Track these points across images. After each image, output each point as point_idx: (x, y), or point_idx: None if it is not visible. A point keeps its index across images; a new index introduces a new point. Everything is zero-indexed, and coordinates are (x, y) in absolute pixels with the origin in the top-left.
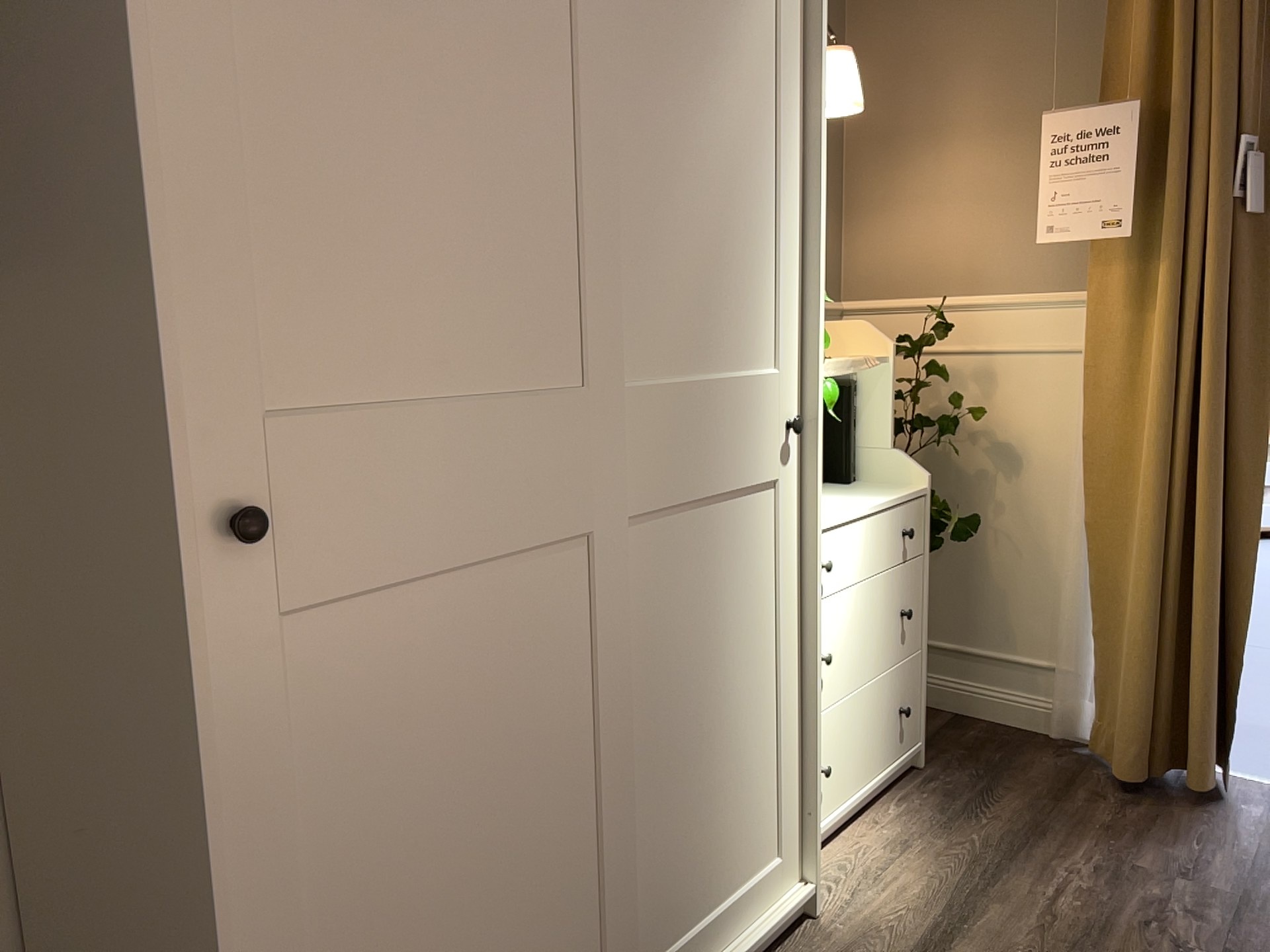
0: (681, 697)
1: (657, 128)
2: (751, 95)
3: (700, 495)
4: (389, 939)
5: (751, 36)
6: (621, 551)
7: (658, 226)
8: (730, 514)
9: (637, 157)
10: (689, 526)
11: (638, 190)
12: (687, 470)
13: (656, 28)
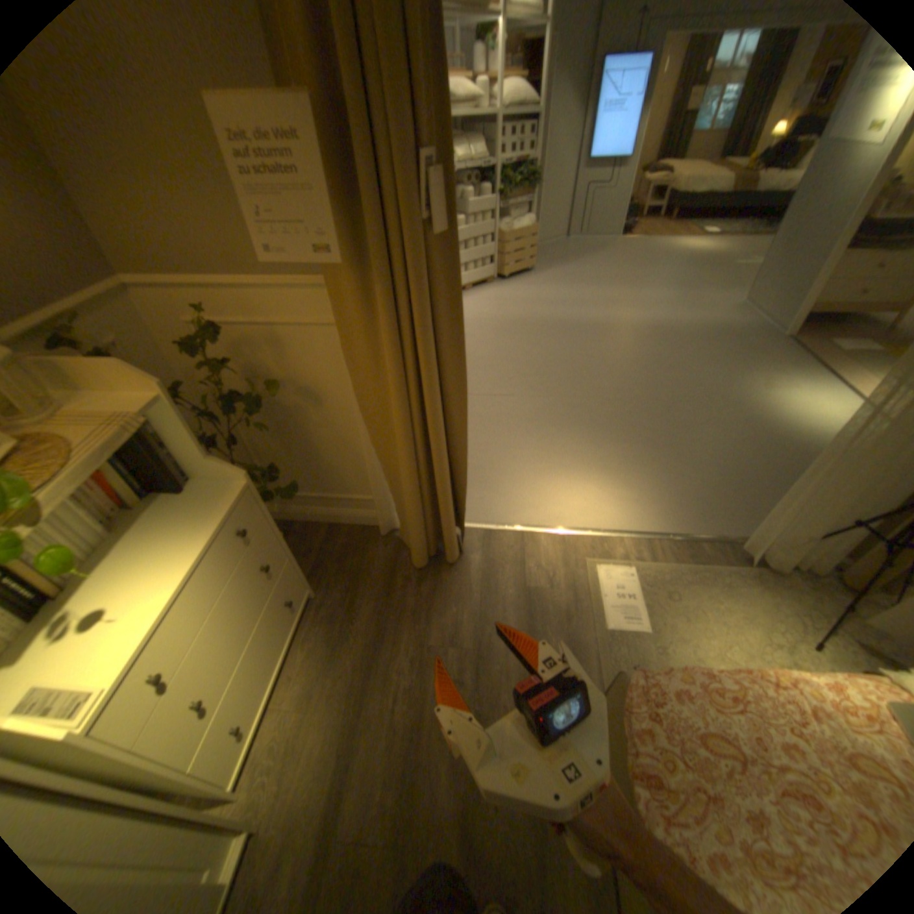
0: None
1: None
2: None
3: None
4: None
5: None
6: None
7: None
8: None
9: None
10: None
11: None
12: None
13: None
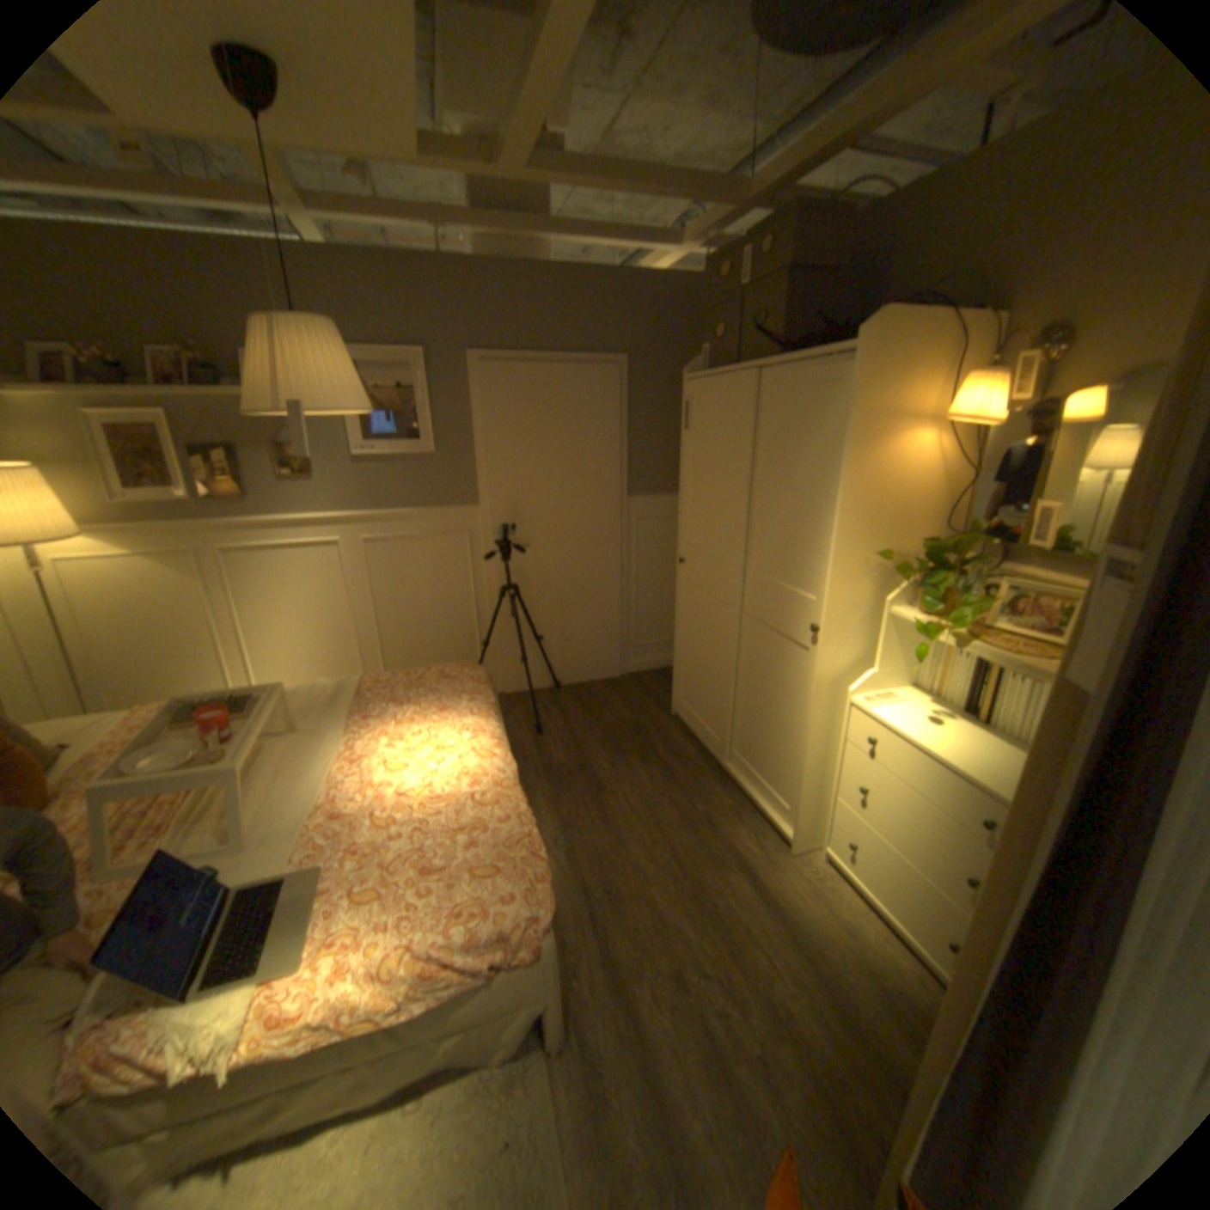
0: (757, 695)
1: (771, 475)
2: (822, 452)
3: (771, 626)
4: (686, 658)
5: (826, 421)
6: (732, 618)
7: (768, 513)
8: (786, 647)
9: (762, 486)
10: (767, 635)
11: (761, 499)
12: (766, 612)
13: (775, 435)
